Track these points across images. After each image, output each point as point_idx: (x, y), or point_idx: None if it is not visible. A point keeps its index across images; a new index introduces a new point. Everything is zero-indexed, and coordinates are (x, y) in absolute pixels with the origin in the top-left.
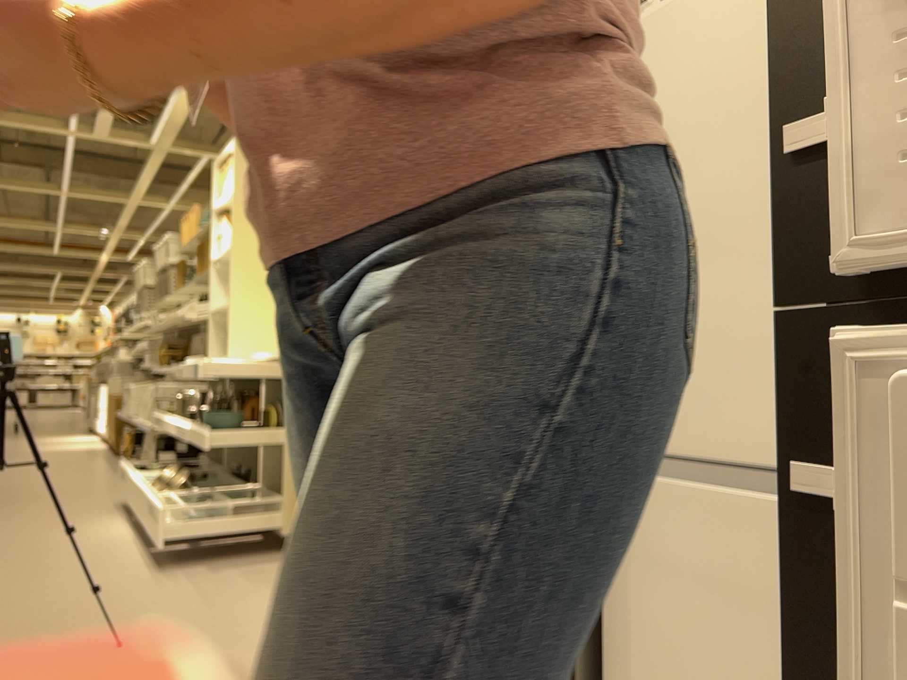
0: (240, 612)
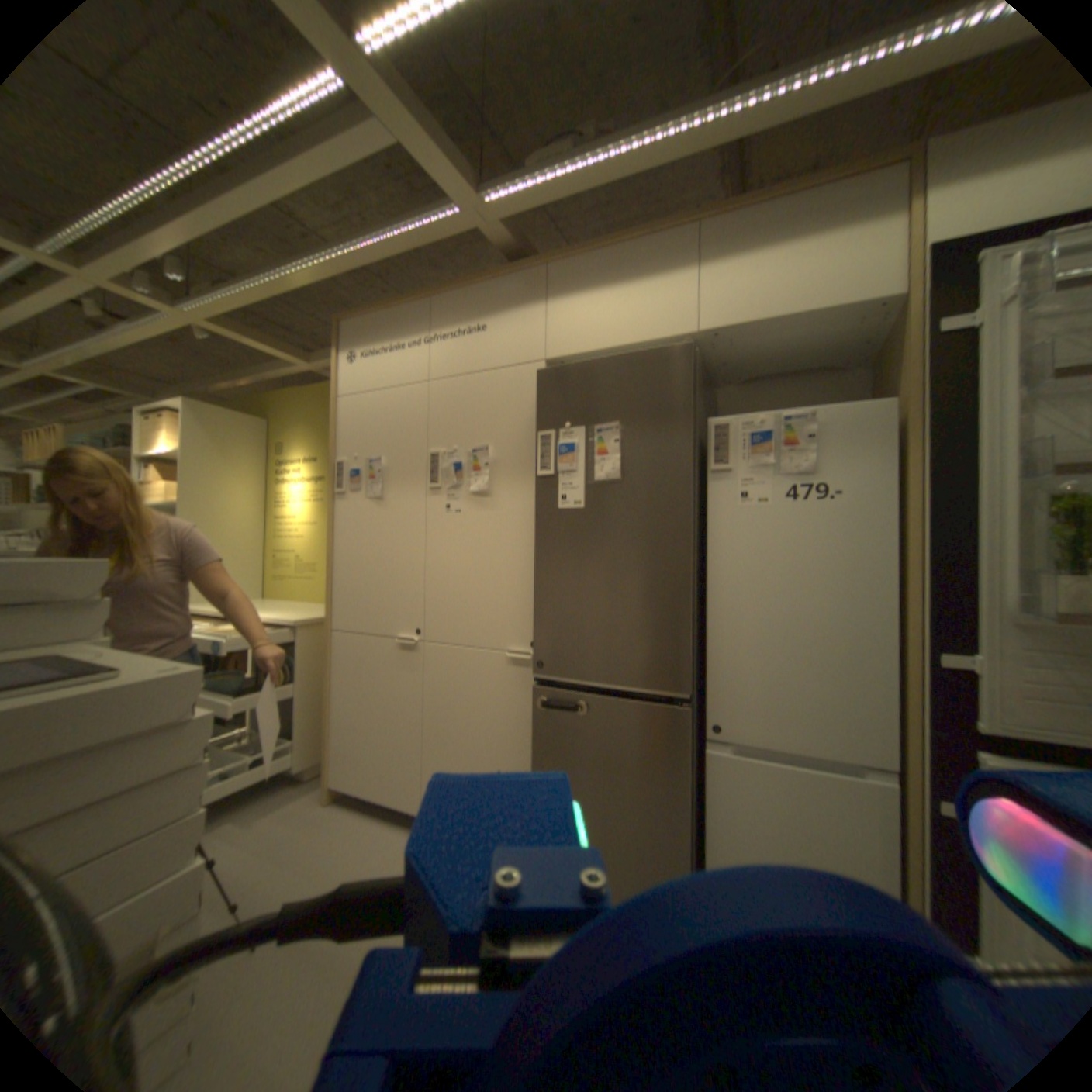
0: (321, 866)
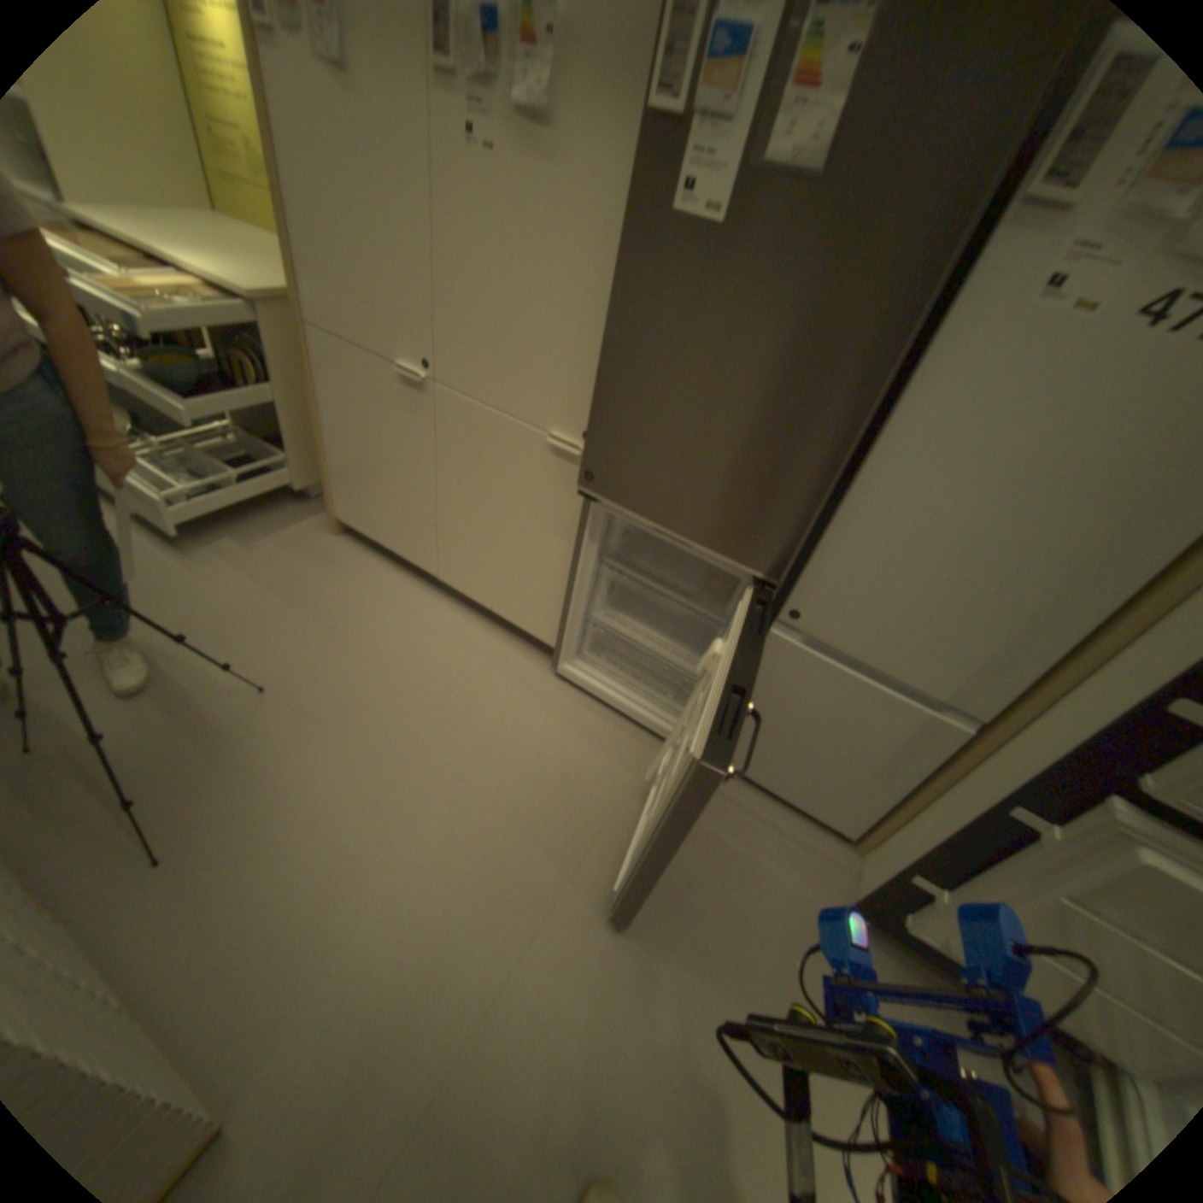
0: (332, 606)
